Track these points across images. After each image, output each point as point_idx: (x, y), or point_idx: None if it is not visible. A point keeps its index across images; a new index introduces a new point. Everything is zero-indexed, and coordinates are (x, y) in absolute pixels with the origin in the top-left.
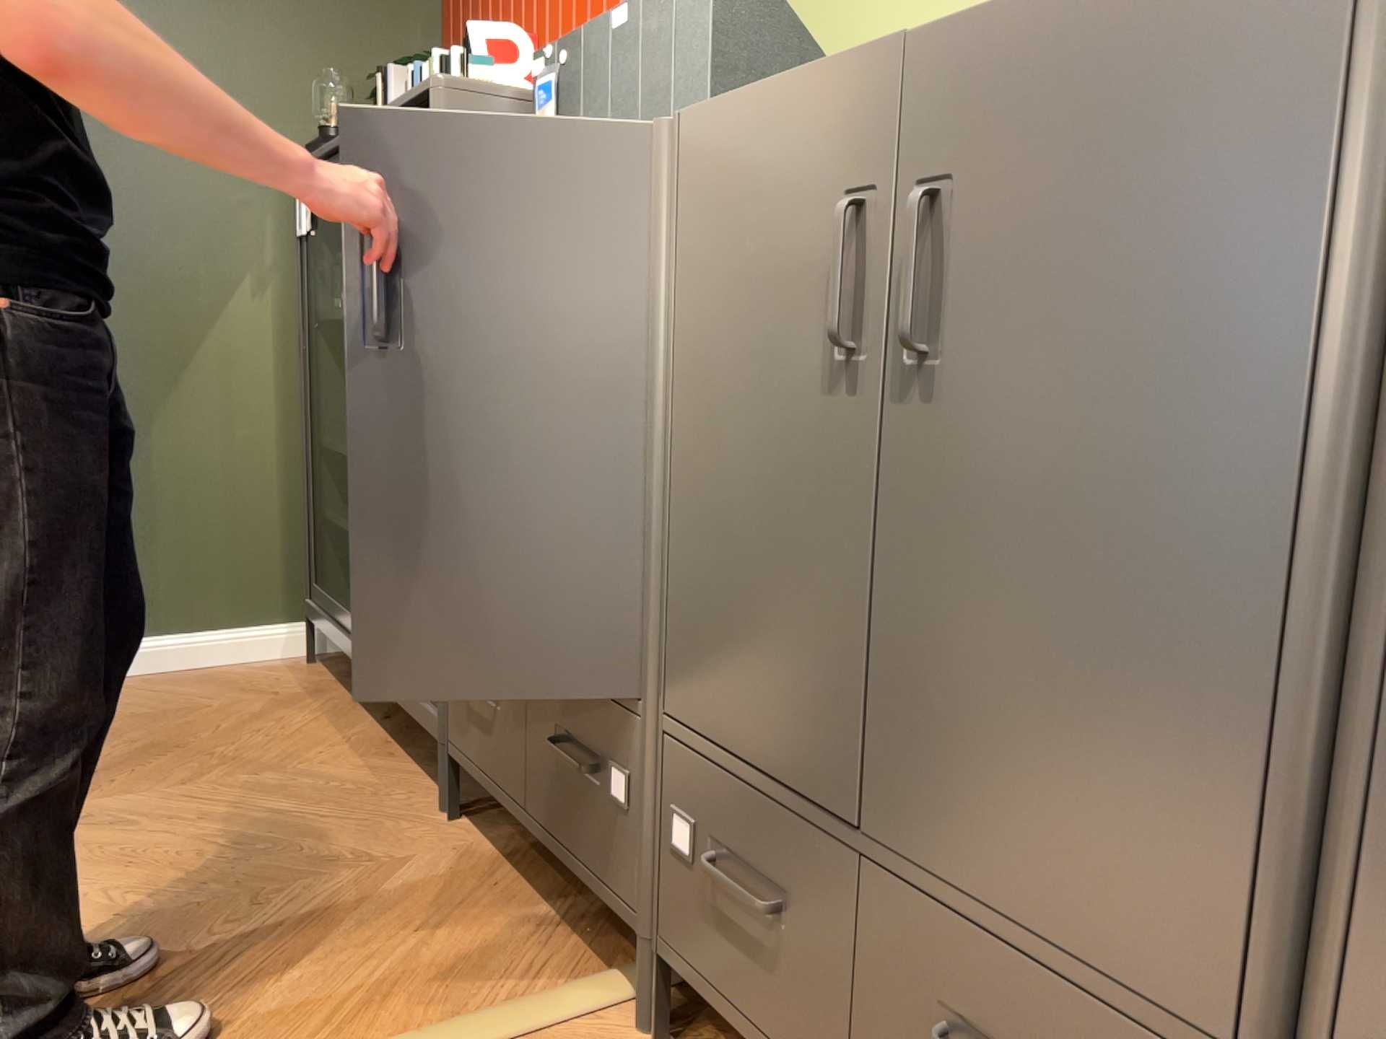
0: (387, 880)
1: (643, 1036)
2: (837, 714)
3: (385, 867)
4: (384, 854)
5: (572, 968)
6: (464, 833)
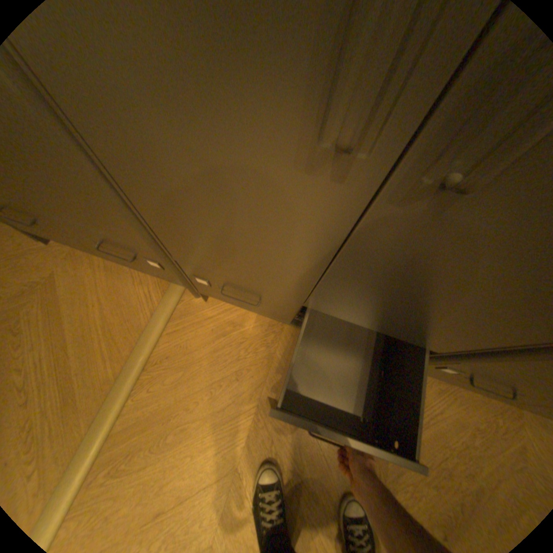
0: (54, 289)
1: (199, 300)
2: (293, 286)
3: (46, 283)
4: (38, 277)
5: (157, 286)
6: (59, 247)
